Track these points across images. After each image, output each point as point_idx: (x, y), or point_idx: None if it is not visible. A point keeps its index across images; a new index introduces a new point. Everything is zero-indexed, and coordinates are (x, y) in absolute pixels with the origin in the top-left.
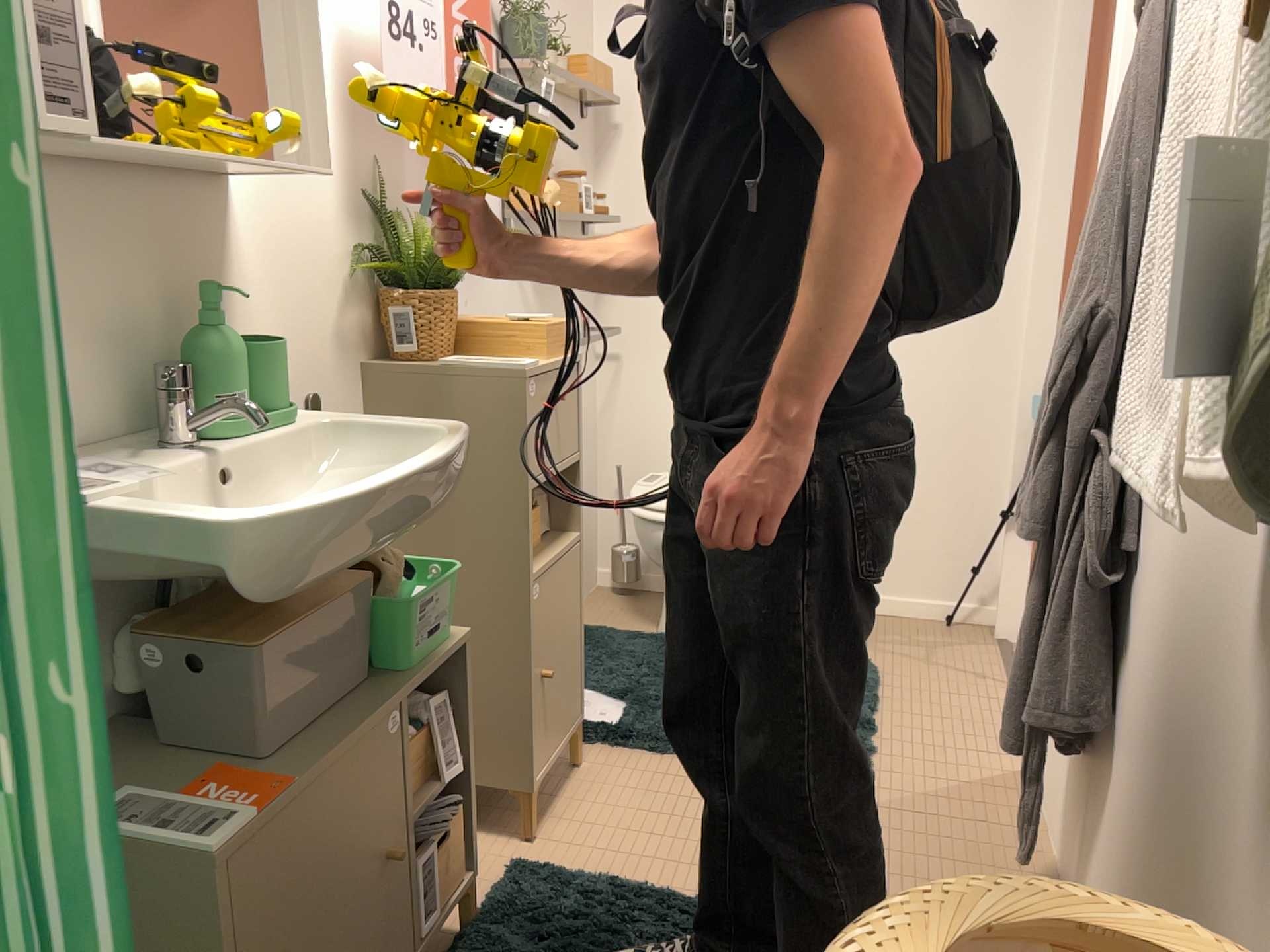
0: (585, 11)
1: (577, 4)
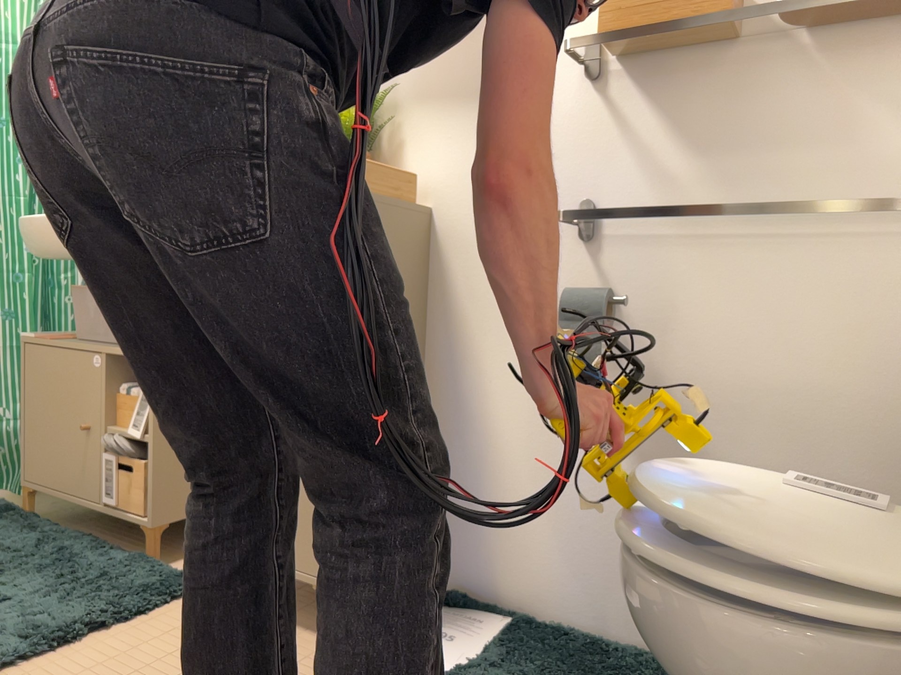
0: None
1: None
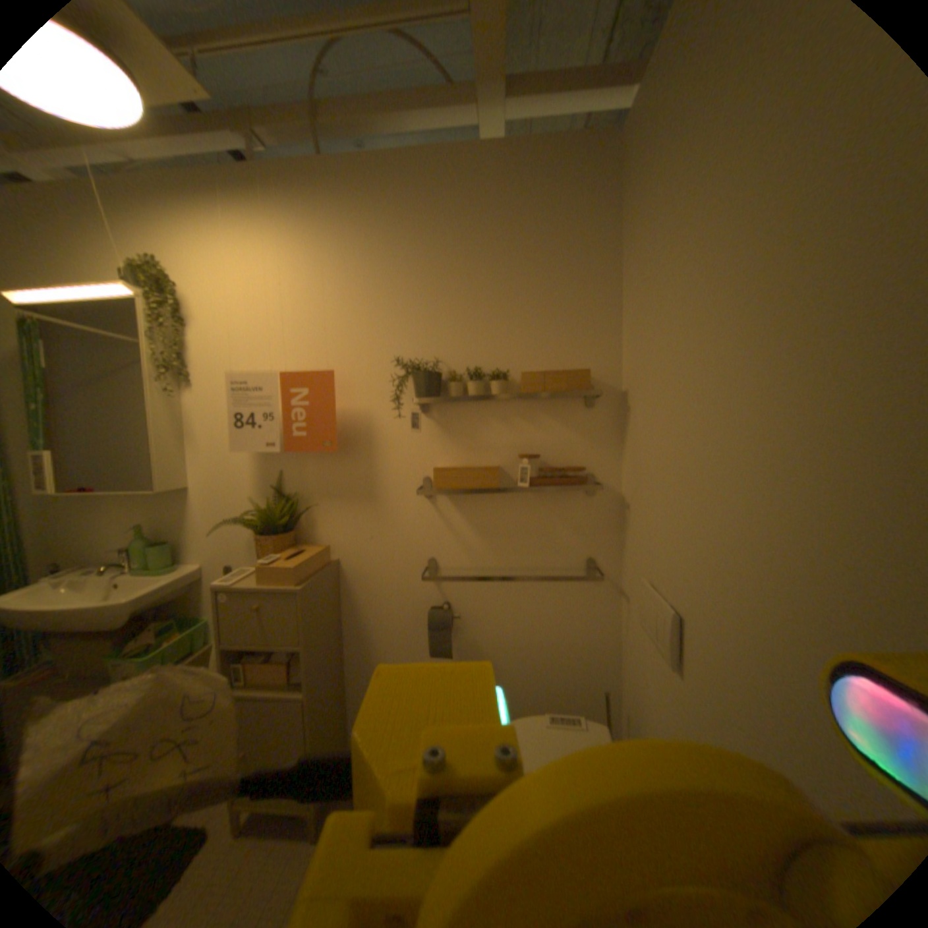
0: (601, 316)
1: (579, 317)
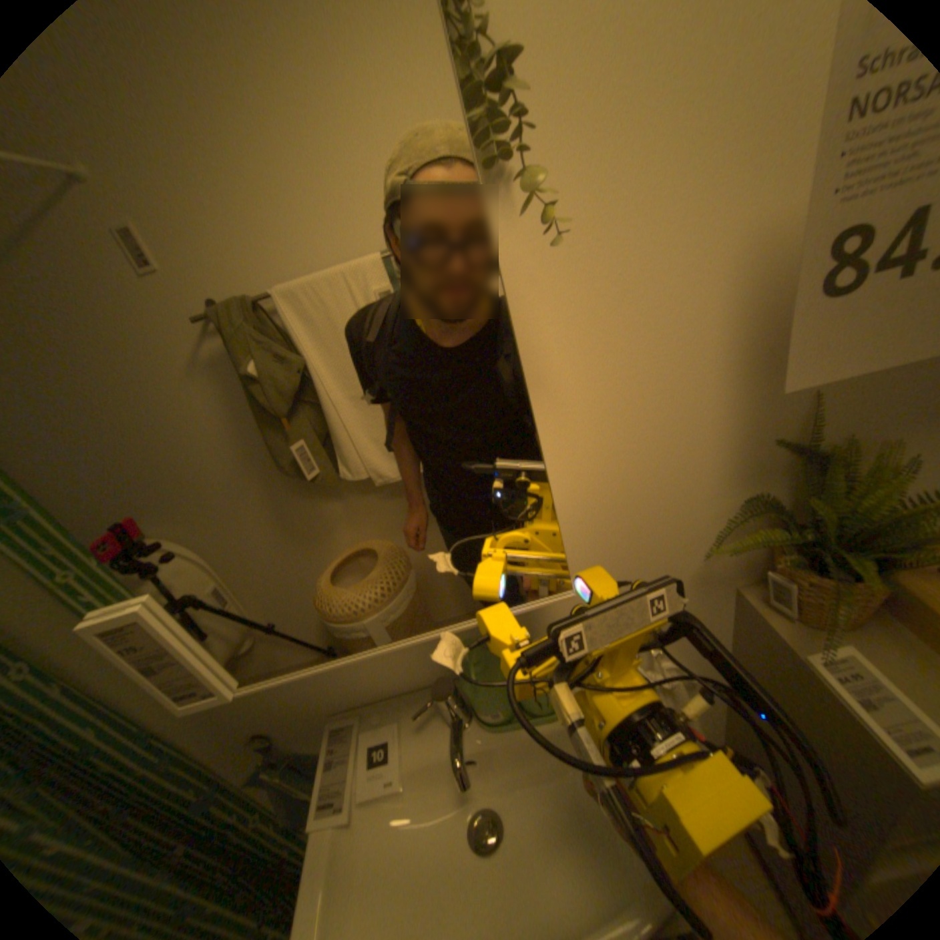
0: None
1: None
